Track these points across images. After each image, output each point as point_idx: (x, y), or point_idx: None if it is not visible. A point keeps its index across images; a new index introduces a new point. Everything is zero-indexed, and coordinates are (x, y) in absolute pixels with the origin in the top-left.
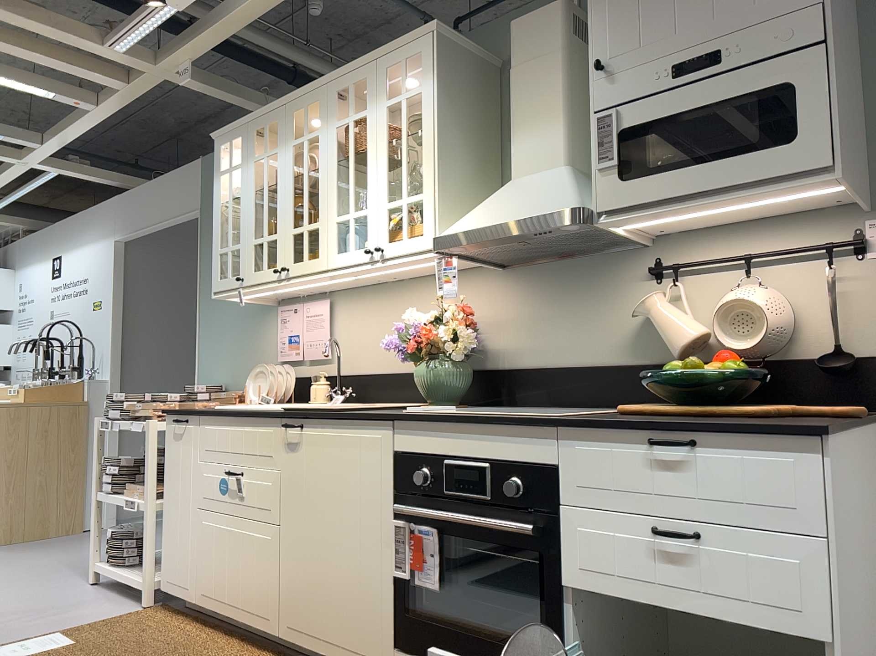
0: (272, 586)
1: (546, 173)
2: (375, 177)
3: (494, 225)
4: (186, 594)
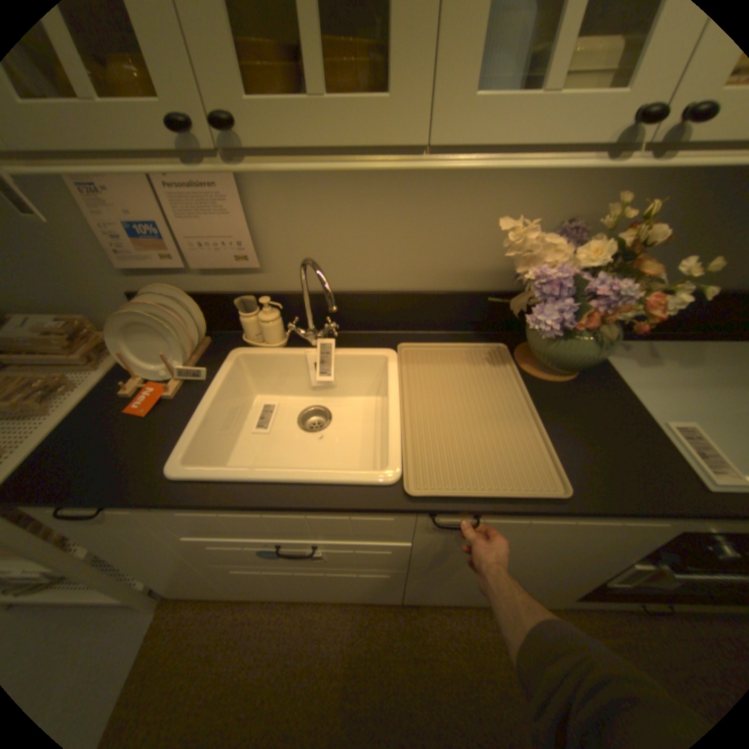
0: (395, 592)
1: None
2: None
3: None
4: (225, 599)
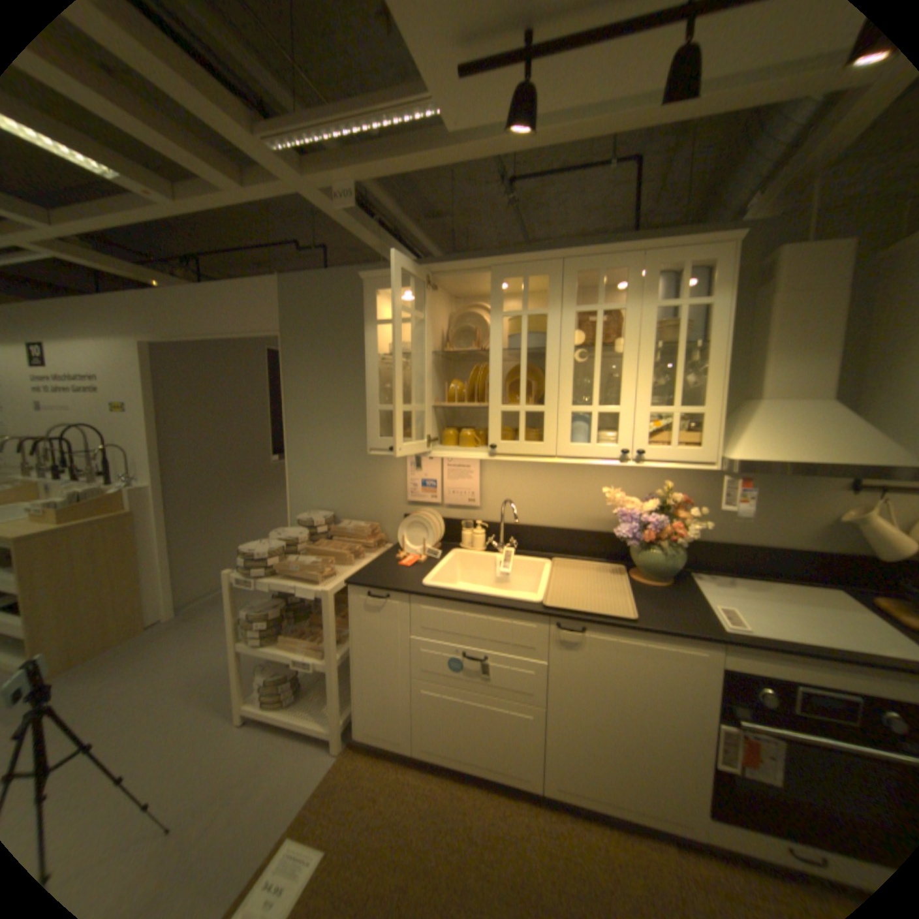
0: (536, 757)
1: (820, 405)
2: (636, 378)
3: (822, 465)
4: (397, 749)
